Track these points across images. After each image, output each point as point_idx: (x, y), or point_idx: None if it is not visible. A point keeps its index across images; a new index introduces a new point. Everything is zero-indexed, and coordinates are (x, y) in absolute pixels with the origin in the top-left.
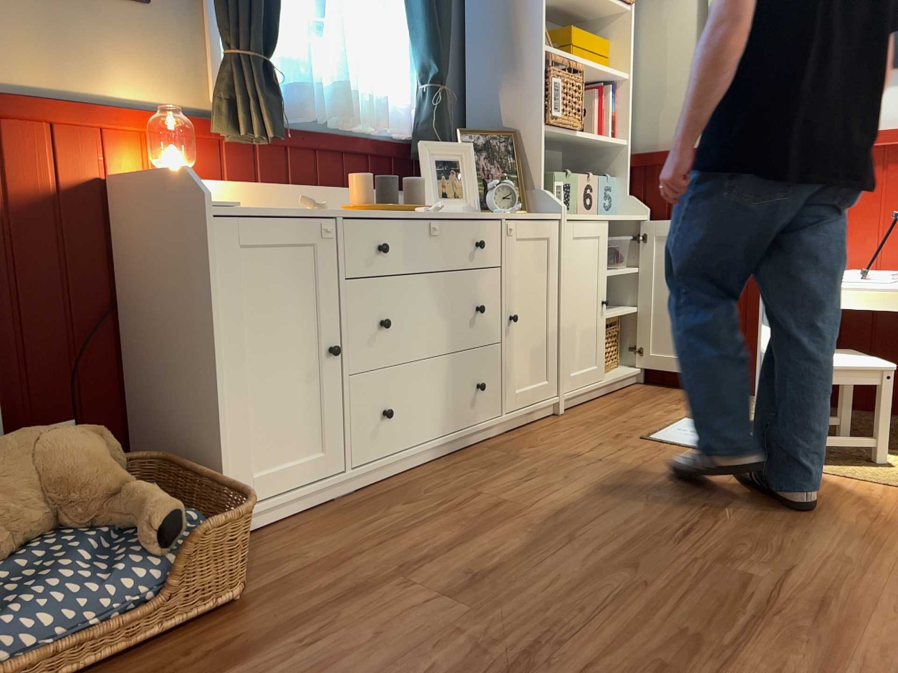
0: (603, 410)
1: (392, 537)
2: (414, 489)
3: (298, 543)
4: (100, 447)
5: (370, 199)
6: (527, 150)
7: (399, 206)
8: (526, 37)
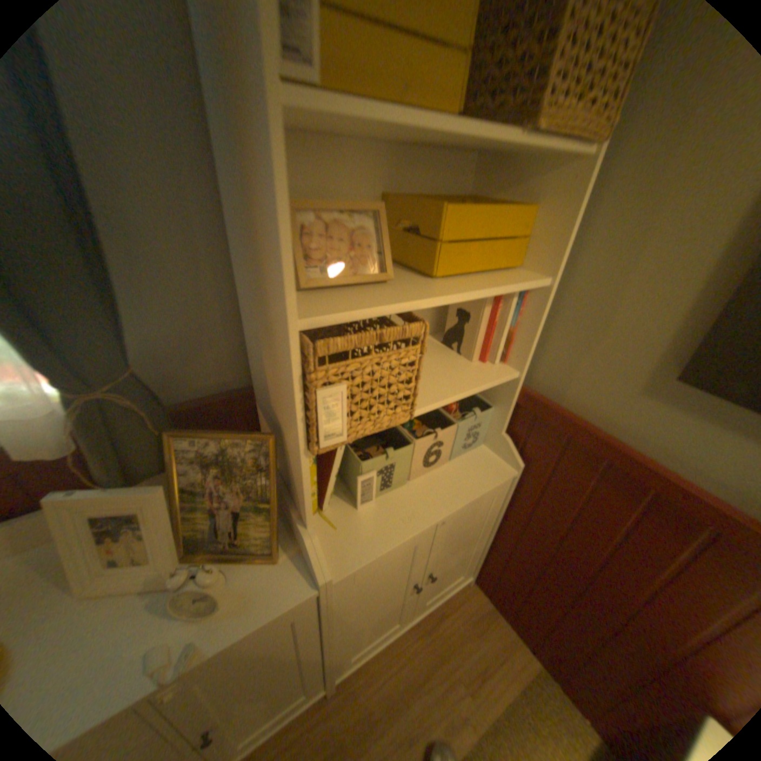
0: (384, 690)
1: None
2: None
3: None
4: None
5: None
6: (293, 467)
7: None
8: (273, 288)
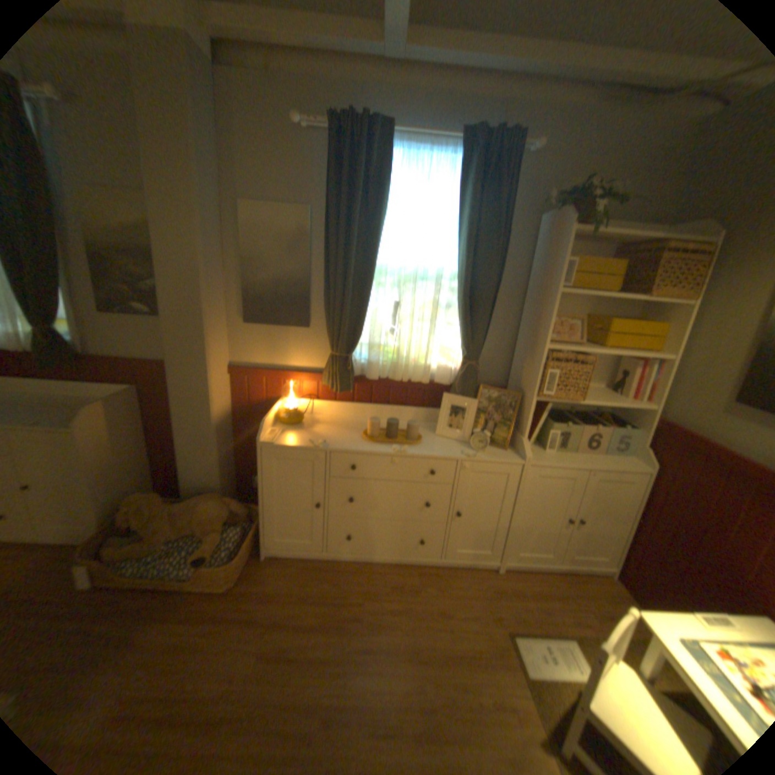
0: (534, 590)
1: (297, 604)
2: (348, 580)
3: (275, 579)
4: (217, 514)
5: (374, 434)
6: (525, 410)
7: (385, 443)
8: (540, 337)
